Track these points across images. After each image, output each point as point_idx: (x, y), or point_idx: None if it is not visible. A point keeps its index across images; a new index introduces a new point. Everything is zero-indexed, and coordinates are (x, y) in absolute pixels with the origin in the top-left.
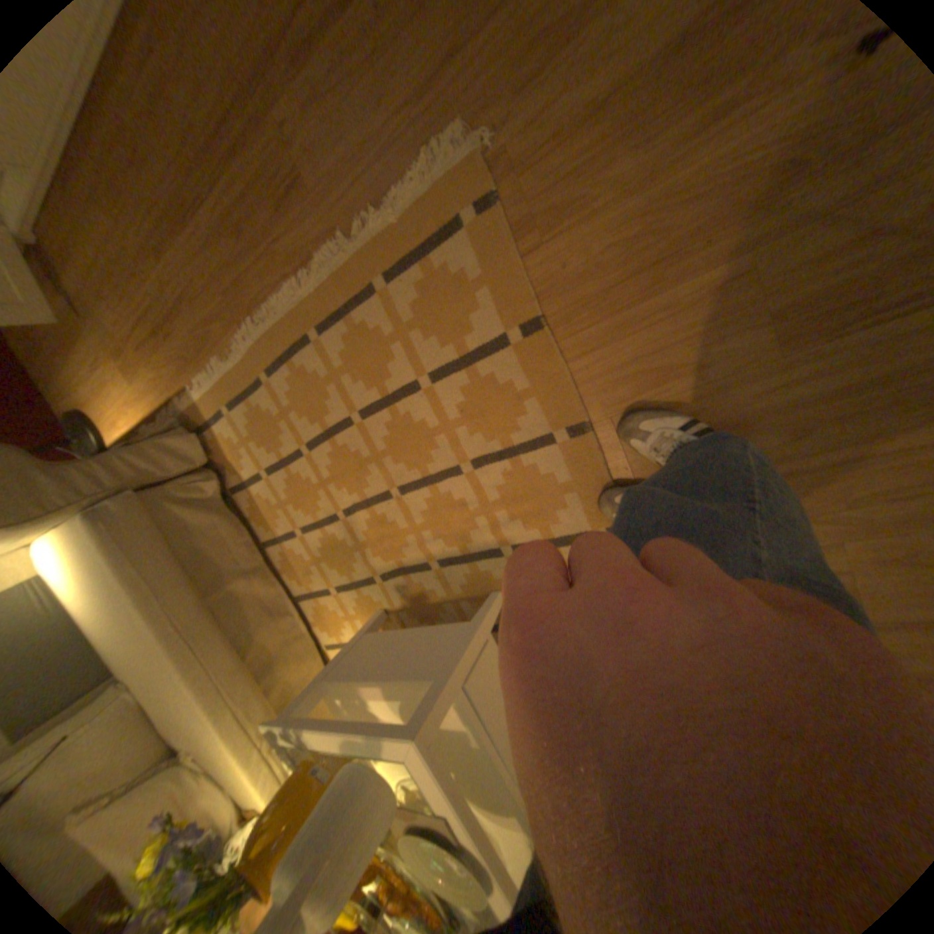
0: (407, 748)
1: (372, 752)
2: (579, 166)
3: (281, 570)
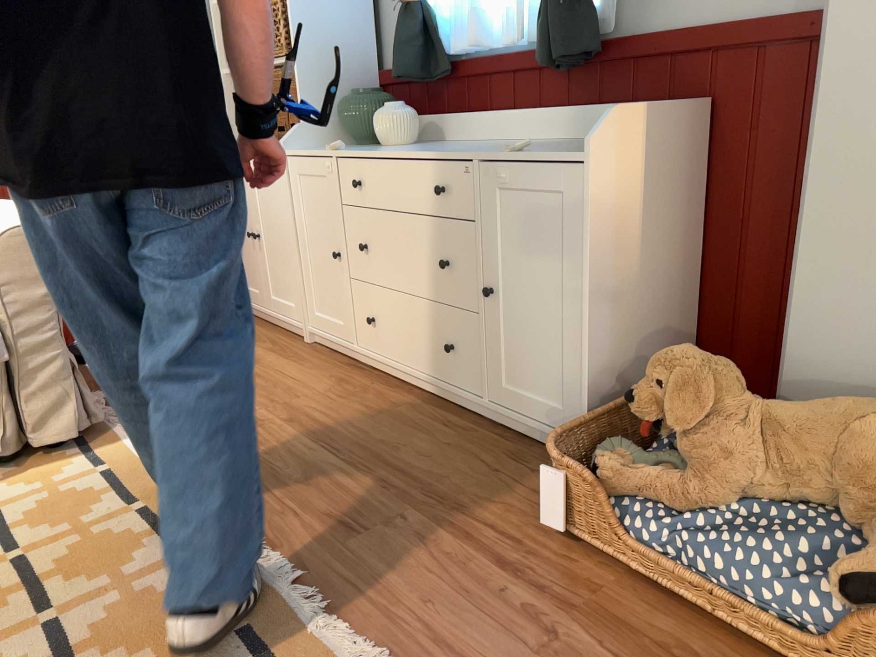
0: None
1: None
2: None
3: None
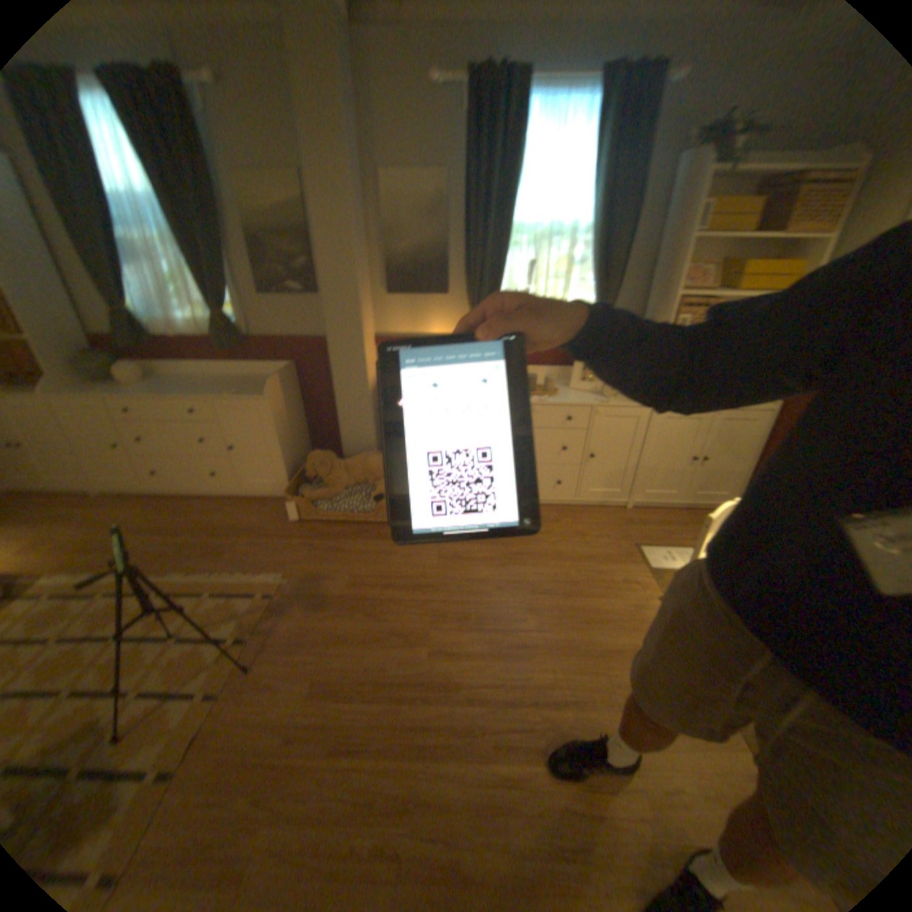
0: None
1: None
2: (299, 606)
3: None
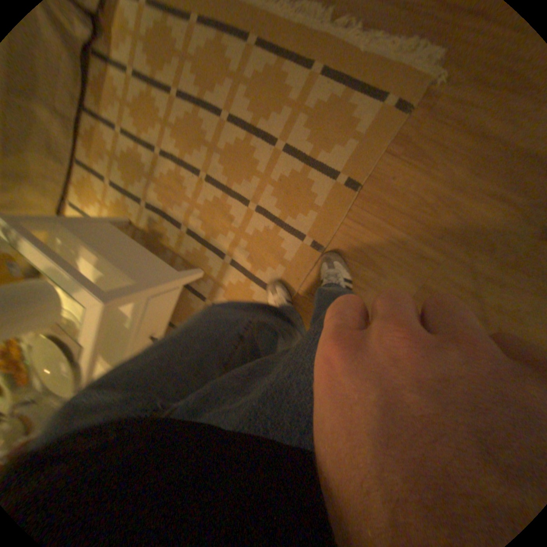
0: (94, 304)
1: (65, 287)
2: (447, 150)
3: (81, 136)
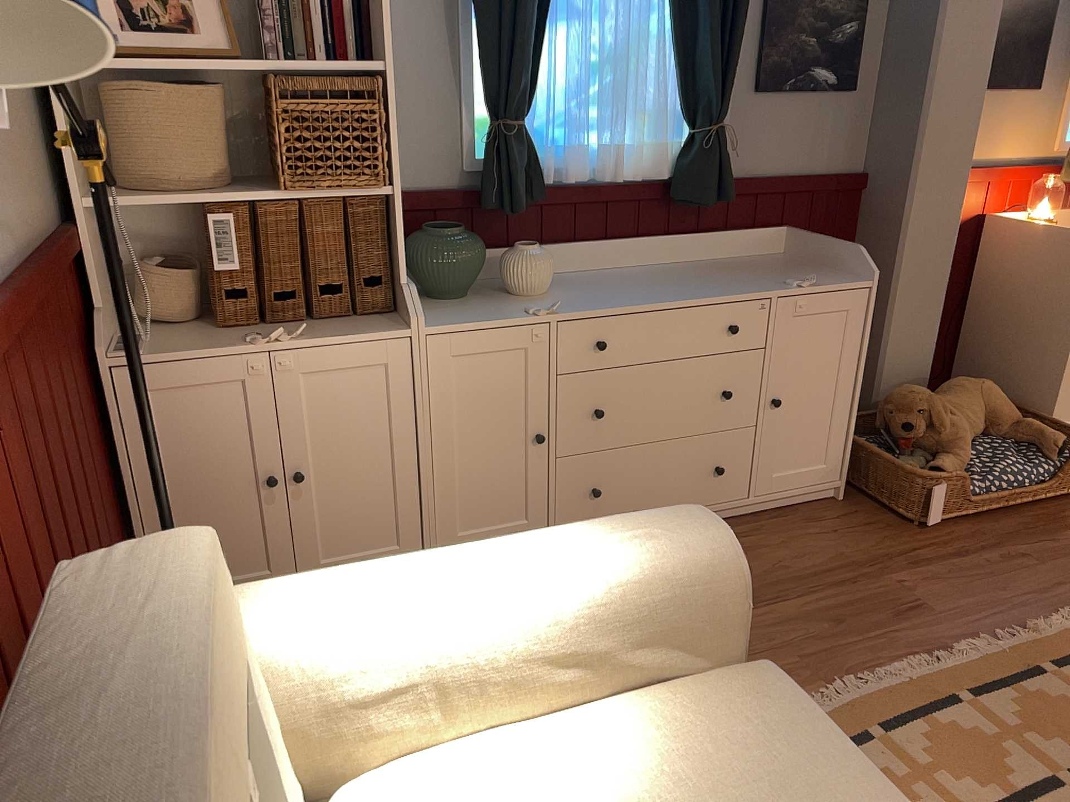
0: None
1: None
2: None
3: None
